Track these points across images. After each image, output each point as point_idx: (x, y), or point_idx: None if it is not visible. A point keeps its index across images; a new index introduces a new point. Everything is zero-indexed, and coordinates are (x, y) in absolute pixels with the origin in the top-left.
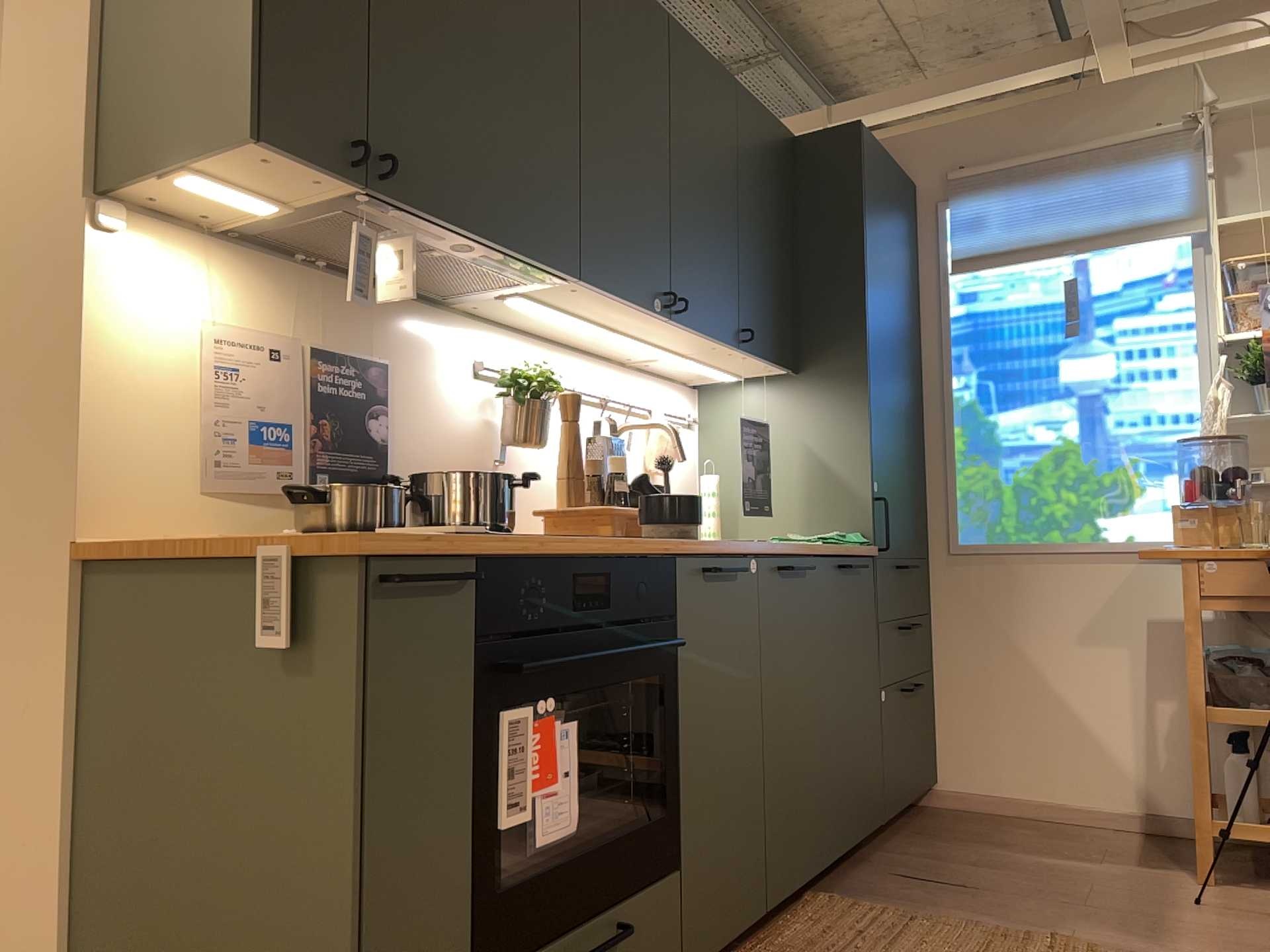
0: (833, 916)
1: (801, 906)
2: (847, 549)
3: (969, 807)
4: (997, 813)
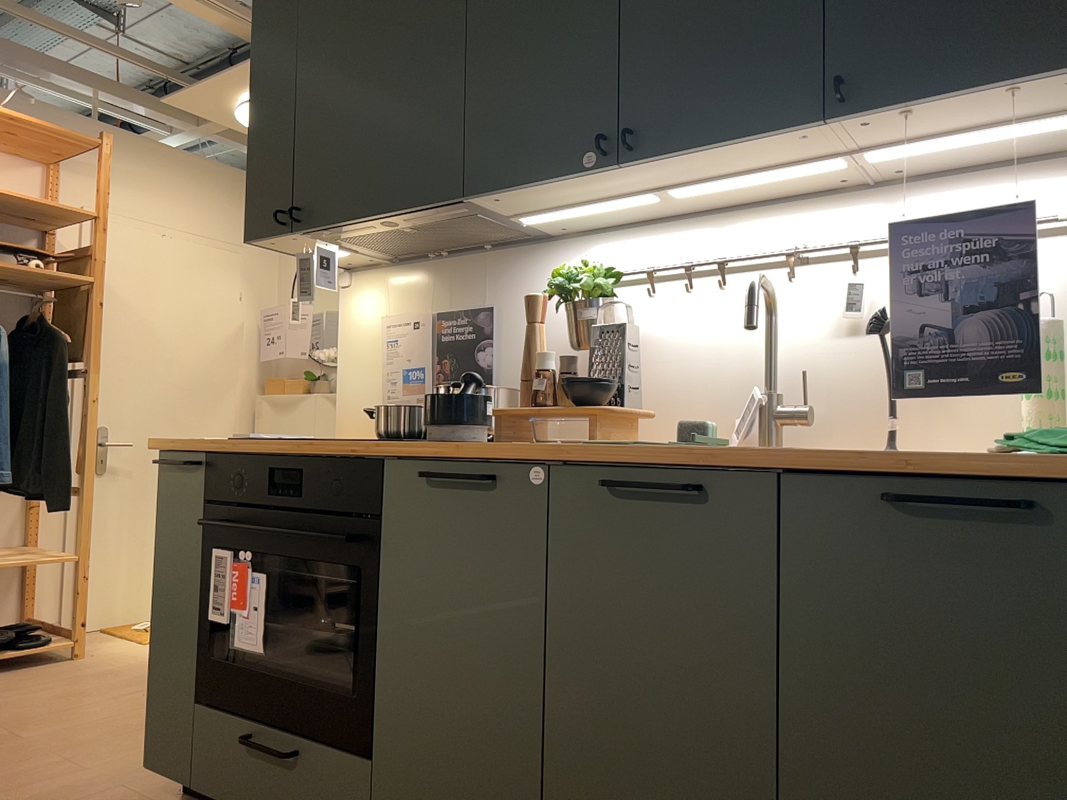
0: None
1: None
2: (977, 462)
3: None
4: None
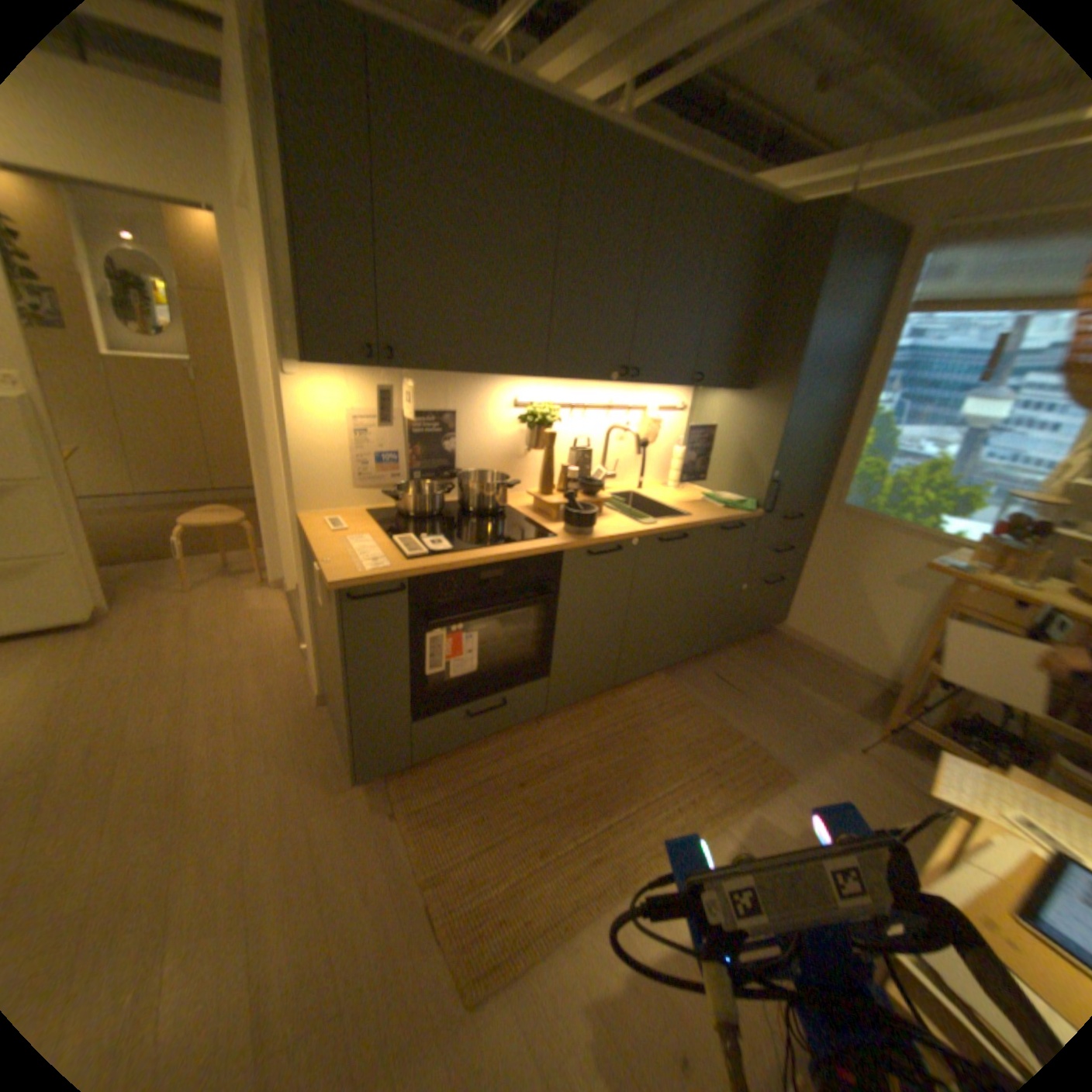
0: (656, 692)
1: (646, 680)
2: (731, 516)
3: (796, 640)
4: (810, 649)
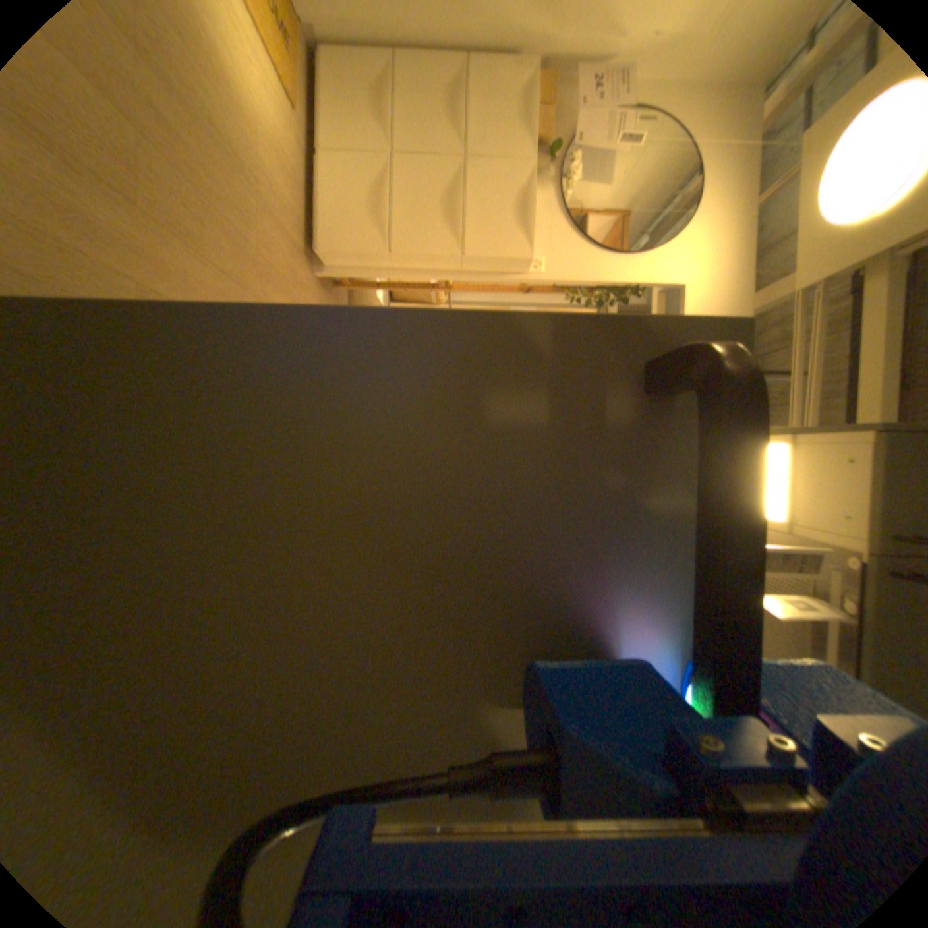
0: None
1: None
2: None
3: None
4: None
